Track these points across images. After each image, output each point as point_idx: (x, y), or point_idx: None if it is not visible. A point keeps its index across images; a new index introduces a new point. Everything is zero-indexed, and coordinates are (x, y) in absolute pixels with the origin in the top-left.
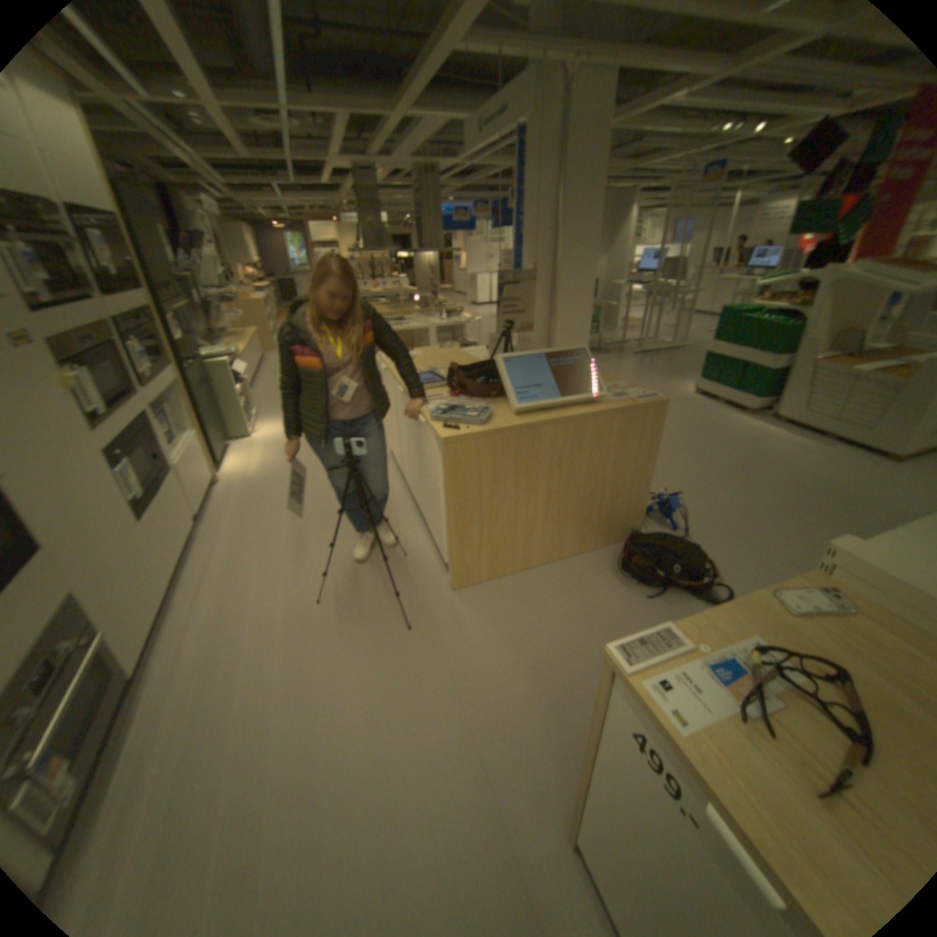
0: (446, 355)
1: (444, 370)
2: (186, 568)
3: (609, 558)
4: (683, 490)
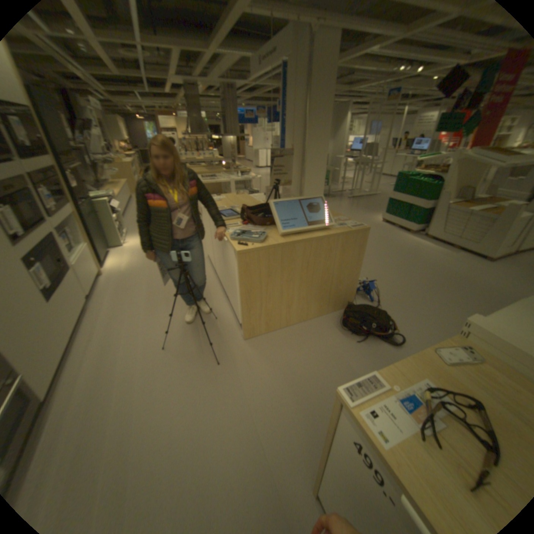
0: (240, 198)
1: (238, 208)
2: (80, 329)
3: (335, 319)
4: (376, 278)
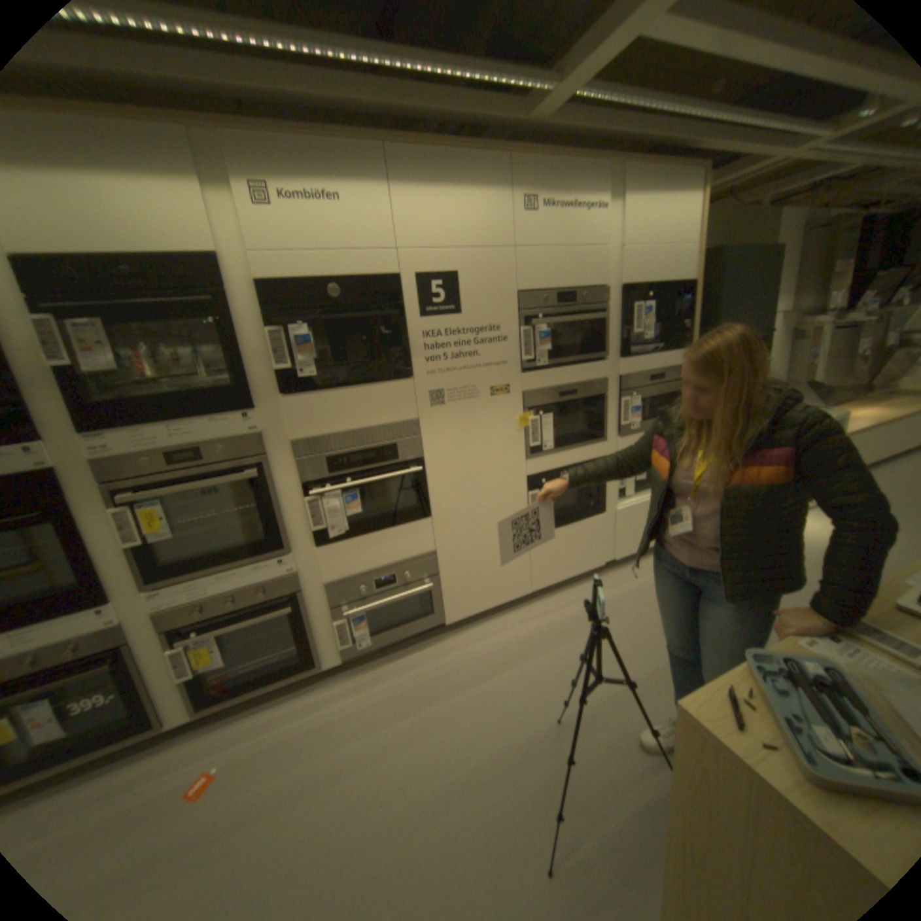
0: None
1: None
2: (564, 594)
3: None
4: None
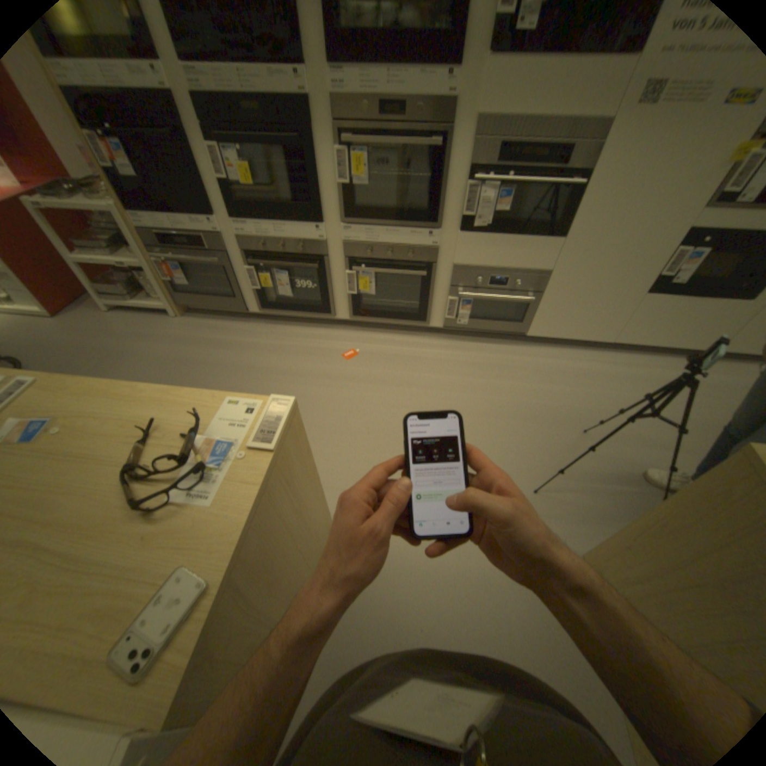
0: None
1: None
2: (644, 357)
3: None
4: None
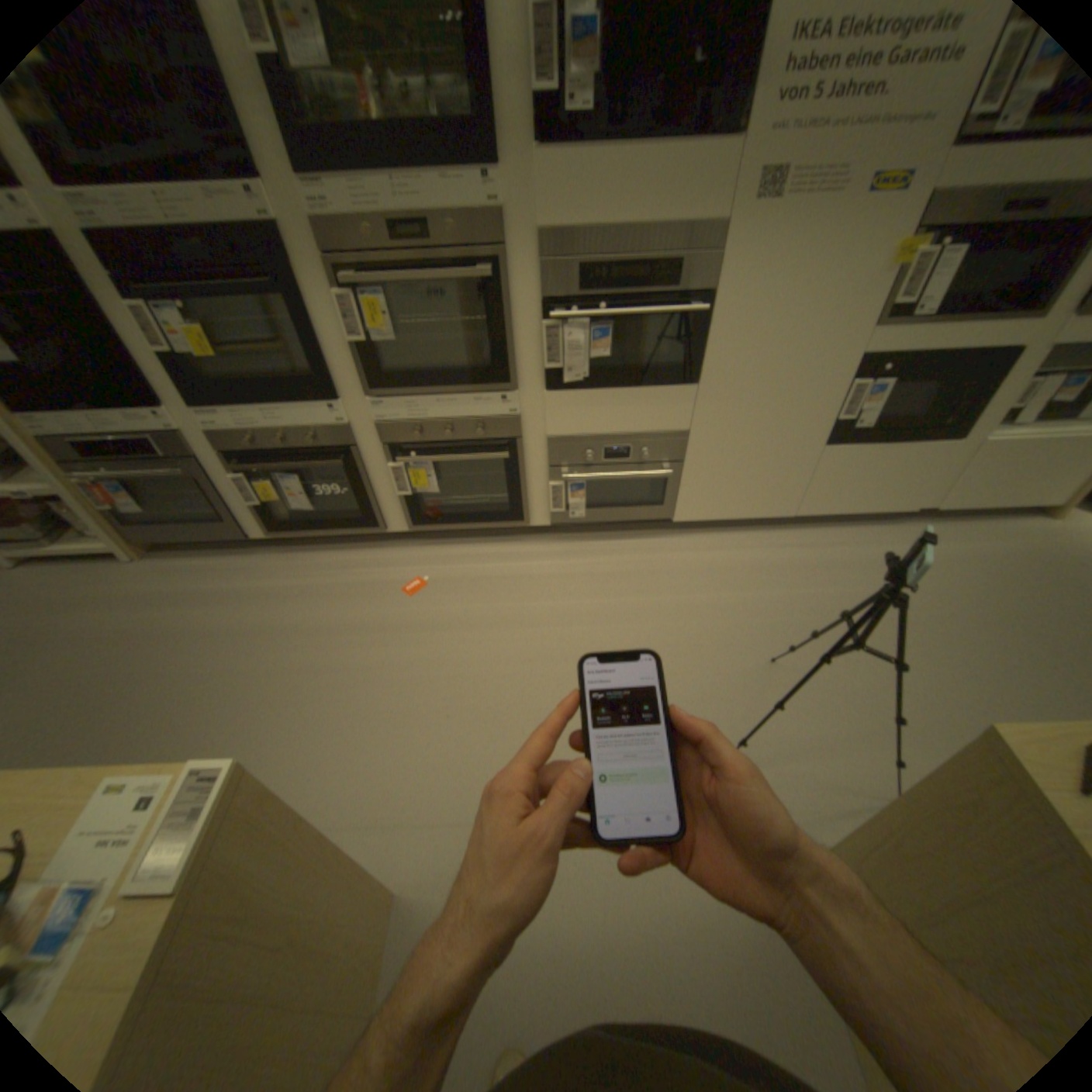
0: None
1: None
2: (839, 530)
3: None
4: None
